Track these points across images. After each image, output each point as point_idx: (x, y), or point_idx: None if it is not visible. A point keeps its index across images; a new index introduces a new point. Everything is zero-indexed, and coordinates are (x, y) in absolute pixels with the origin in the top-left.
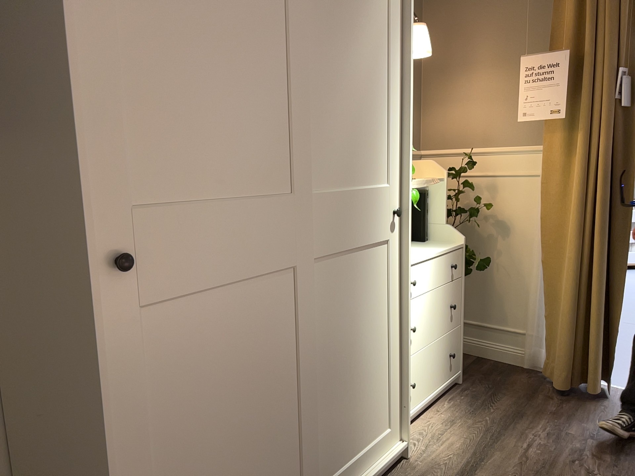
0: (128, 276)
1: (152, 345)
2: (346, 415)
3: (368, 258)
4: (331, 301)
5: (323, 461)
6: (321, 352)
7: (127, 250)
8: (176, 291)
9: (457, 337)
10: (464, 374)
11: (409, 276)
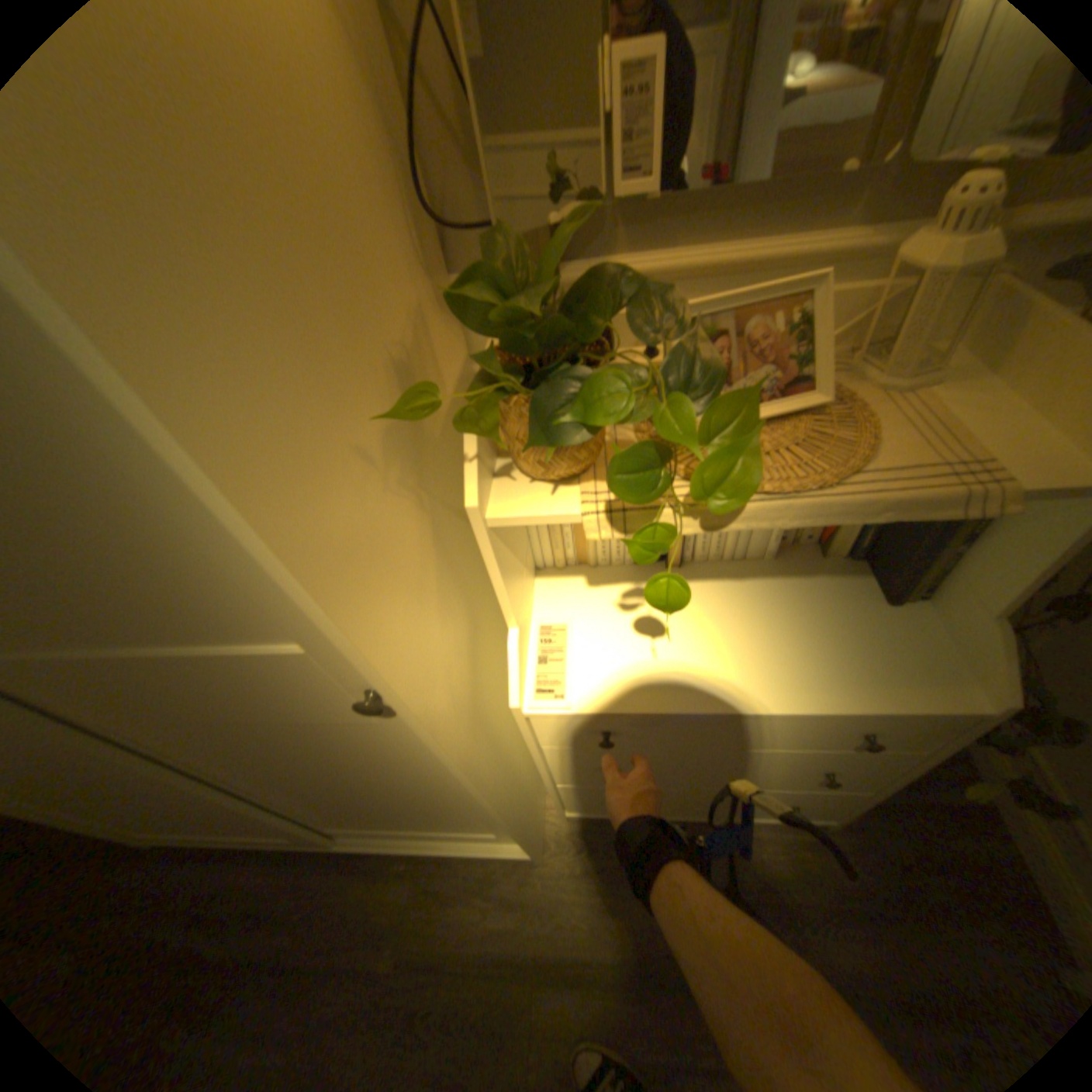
0: None
1: None
2: (356, 816)
3: (299, 733)
4: (214, 755)
5: (325, 825)
6: (240, 781)
7: None
8: None
9: (837, 803)
10: (878, 817)
11: (467, 780)
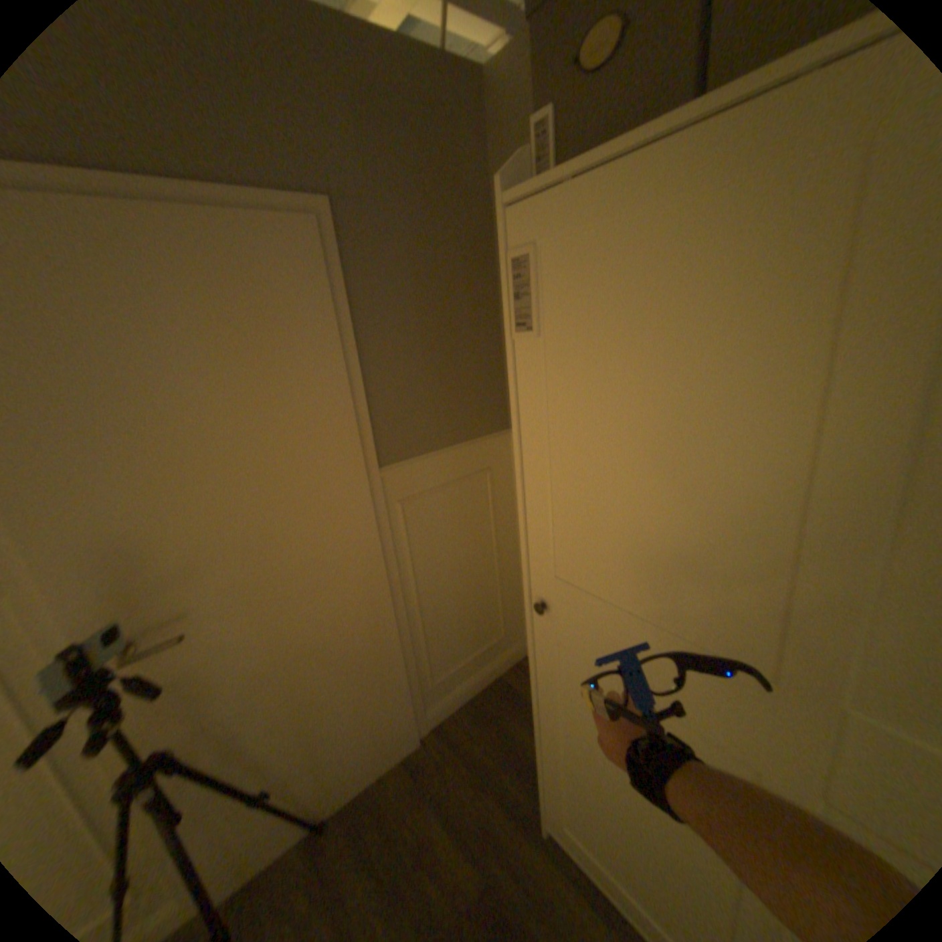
0: (547, 619)
1: (564, 673)
2: None
3: None
4: None
5: None
6: None
7: (547, 603)
8: (581, 655)
9: None
10: None
11: None
